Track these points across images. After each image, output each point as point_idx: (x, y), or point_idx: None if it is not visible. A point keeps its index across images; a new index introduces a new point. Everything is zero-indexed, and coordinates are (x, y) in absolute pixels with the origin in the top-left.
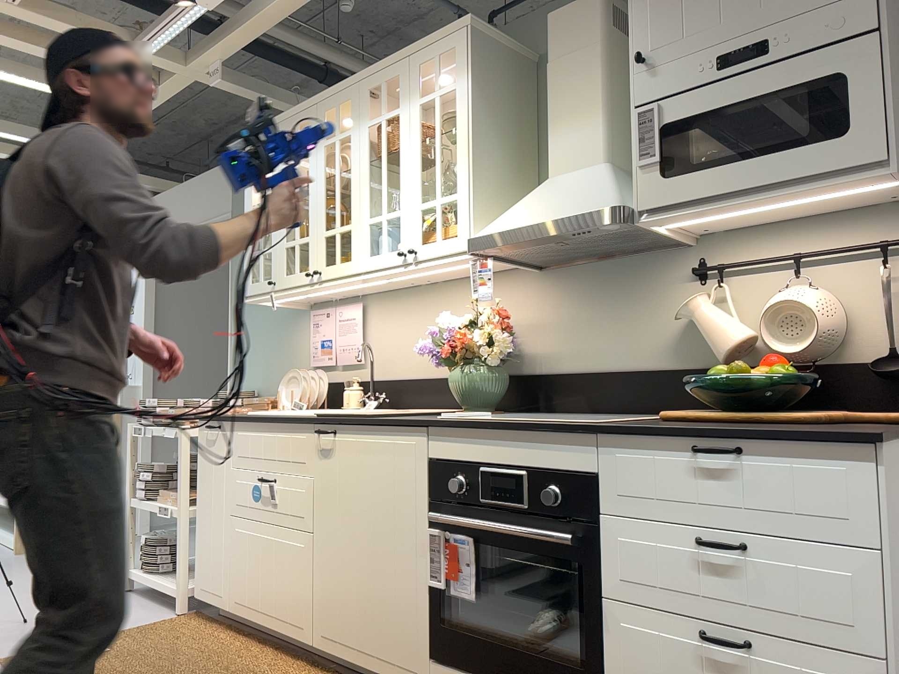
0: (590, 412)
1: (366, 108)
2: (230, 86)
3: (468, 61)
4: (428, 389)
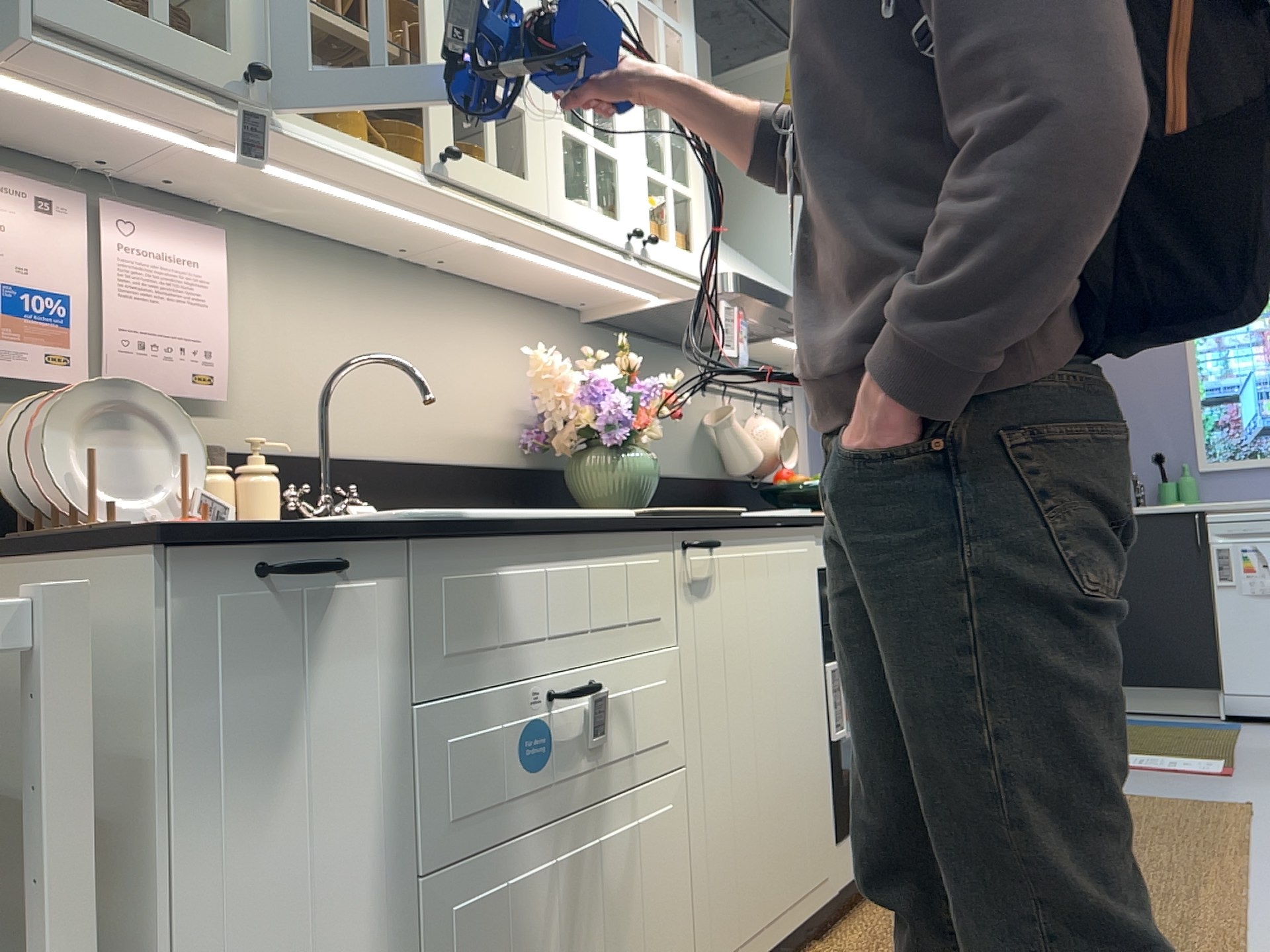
0: None
1: None
2: None
3: (693, 13)
4: (423, 484)
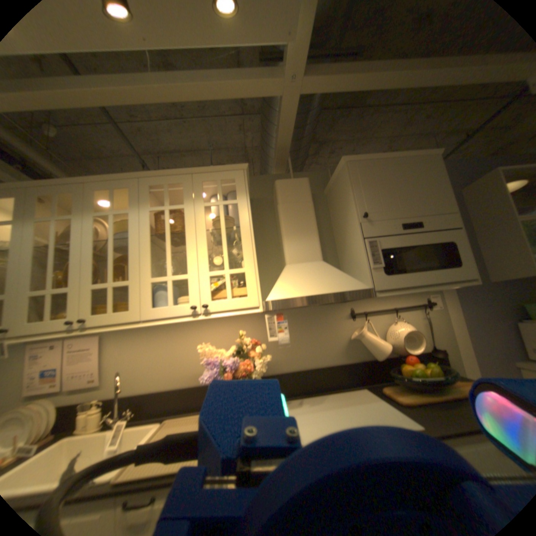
0: (305, 396)
1: (146, 197)
2: None
3: (246, 189)
4: (173, 399)
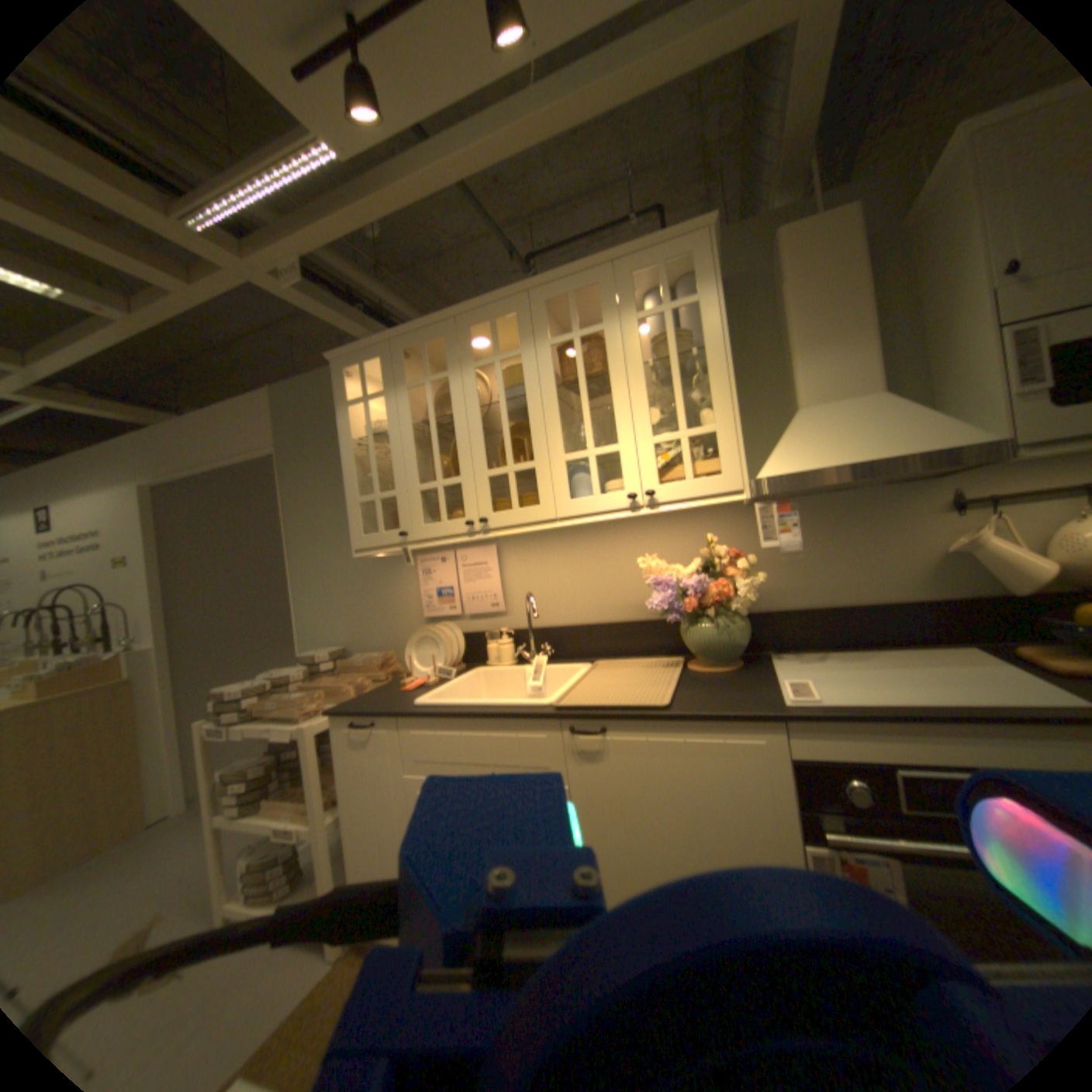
0: (834, 649)
1: (543, 320)
2: (293, 290)
3: (716, 265)
4: (605, 634)
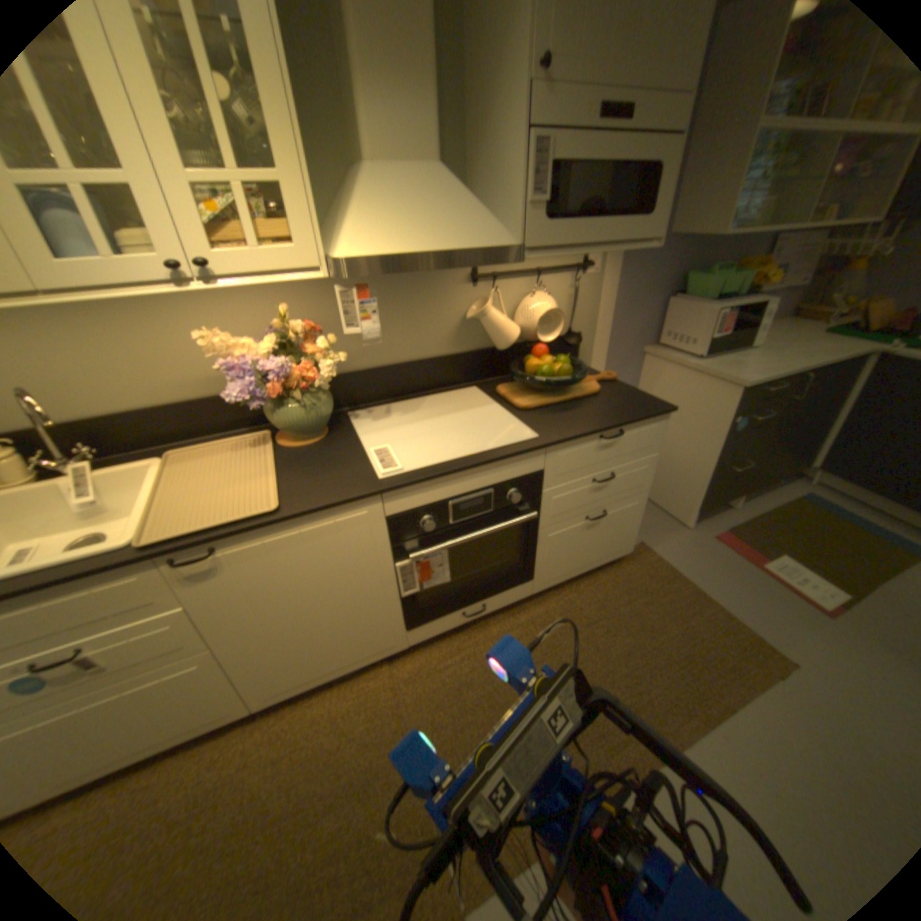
0: (391, 400)
1: None
2: None
3: None
4: (165, 419)
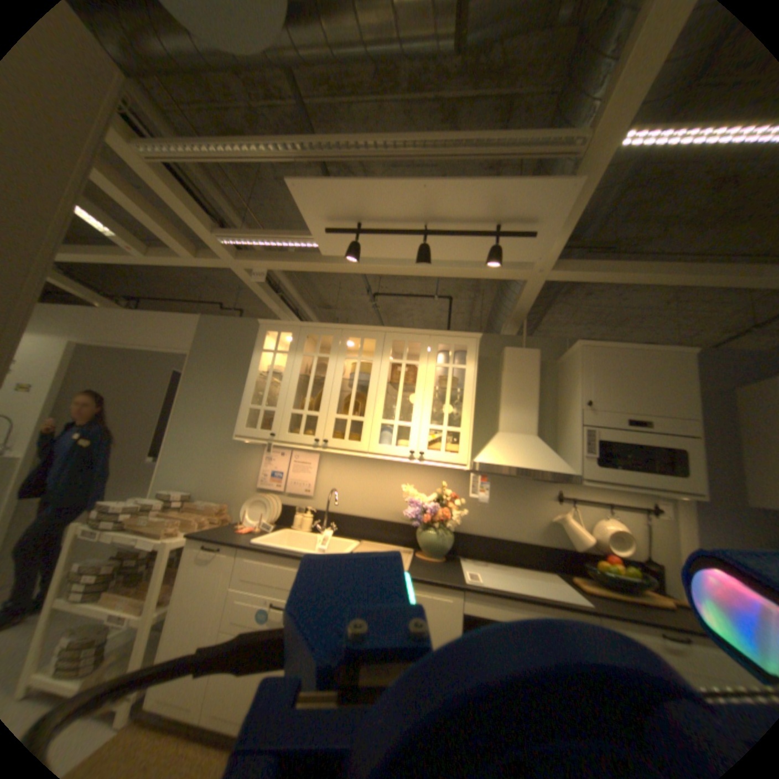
0: (492, 562)
1: (389, 350)
2: (253, 281)
3: (476, 356)
4: (371, 526)
